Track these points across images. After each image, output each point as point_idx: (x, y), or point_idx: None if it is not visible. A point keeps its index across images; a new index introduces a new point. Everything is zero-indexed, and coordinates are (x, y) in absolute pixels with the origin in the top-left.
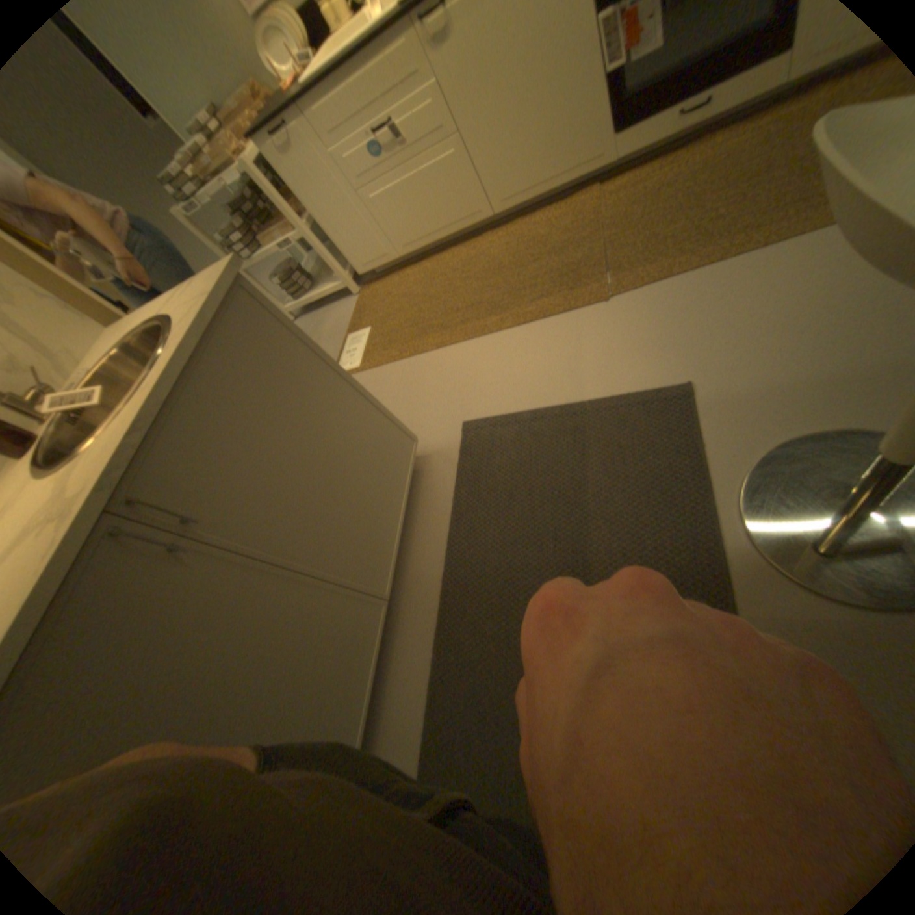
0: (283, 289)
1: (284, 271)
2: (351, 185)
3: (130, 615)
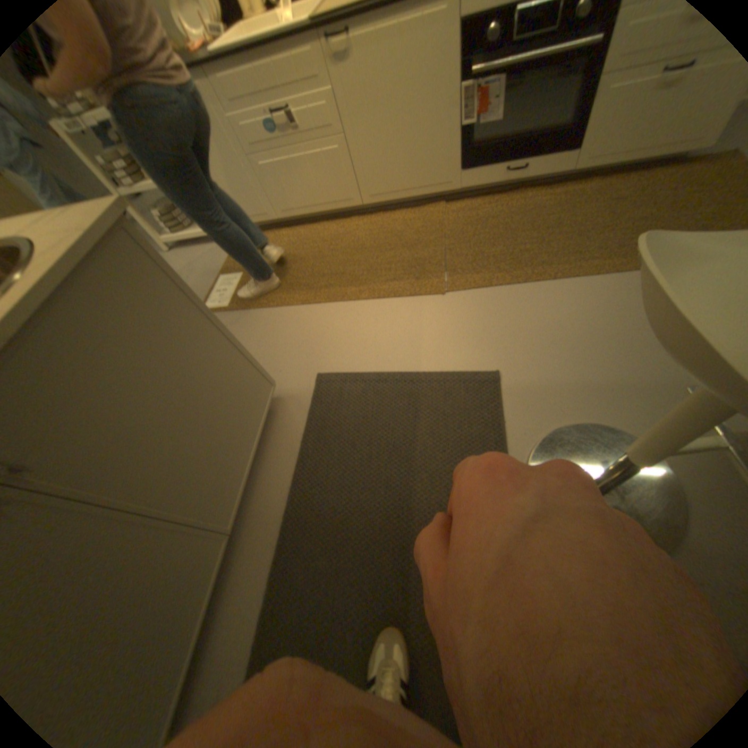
0: (160, 219)
1: (164, 204)
2: (243, 148)
3: None
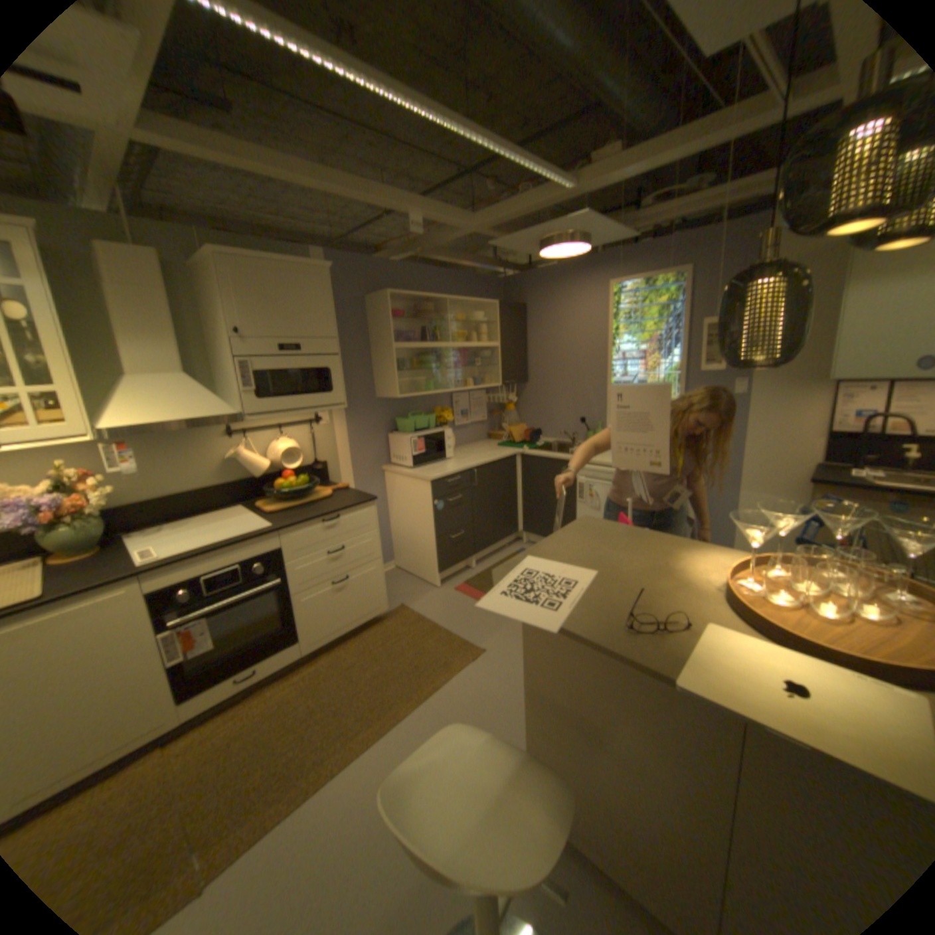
0: None
1: None
2: None
3: None
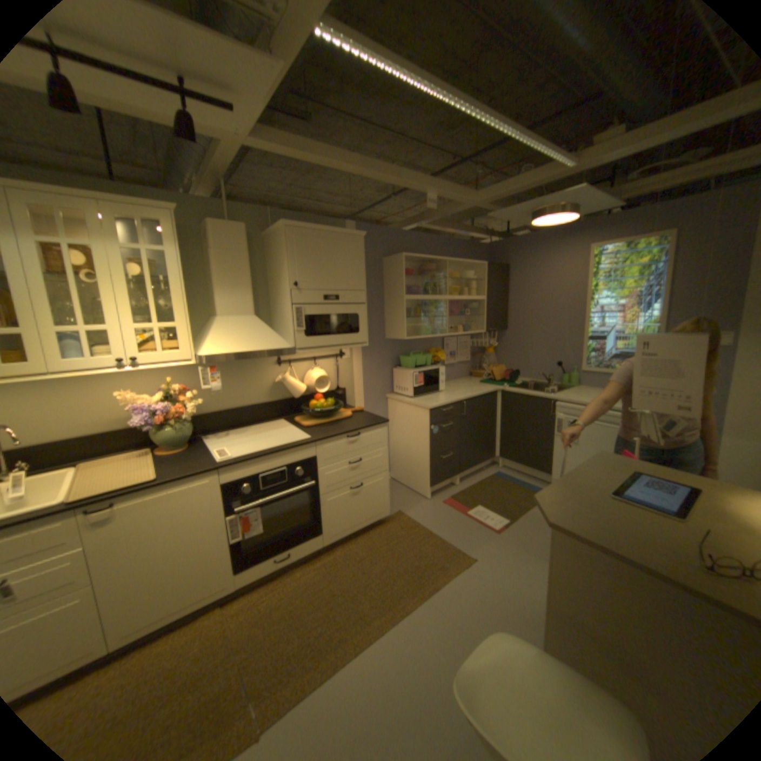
0: None
1: None
2: None
3: None
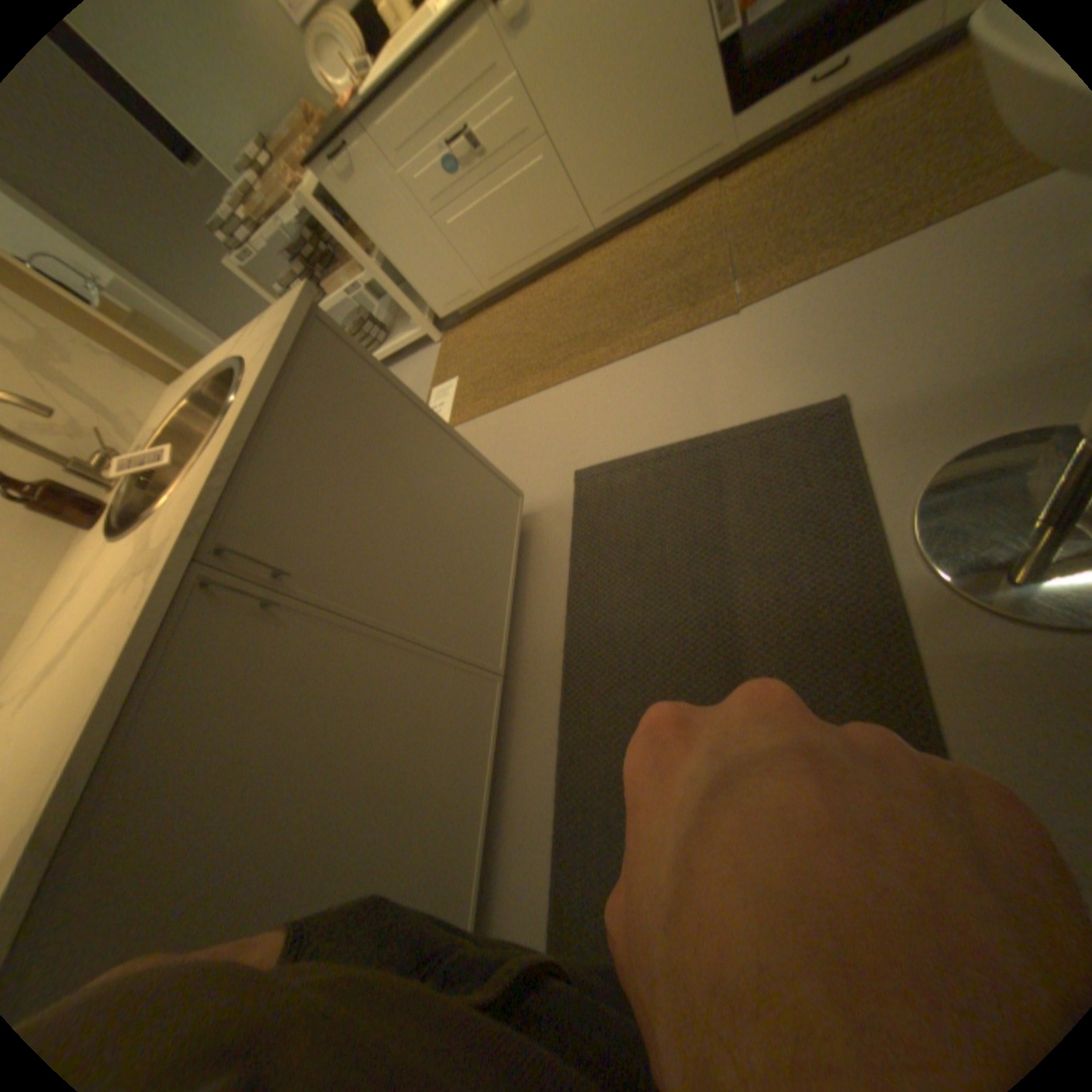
0: None
1: (355, 323)
2: (426, 211)
3: (228, 673)
